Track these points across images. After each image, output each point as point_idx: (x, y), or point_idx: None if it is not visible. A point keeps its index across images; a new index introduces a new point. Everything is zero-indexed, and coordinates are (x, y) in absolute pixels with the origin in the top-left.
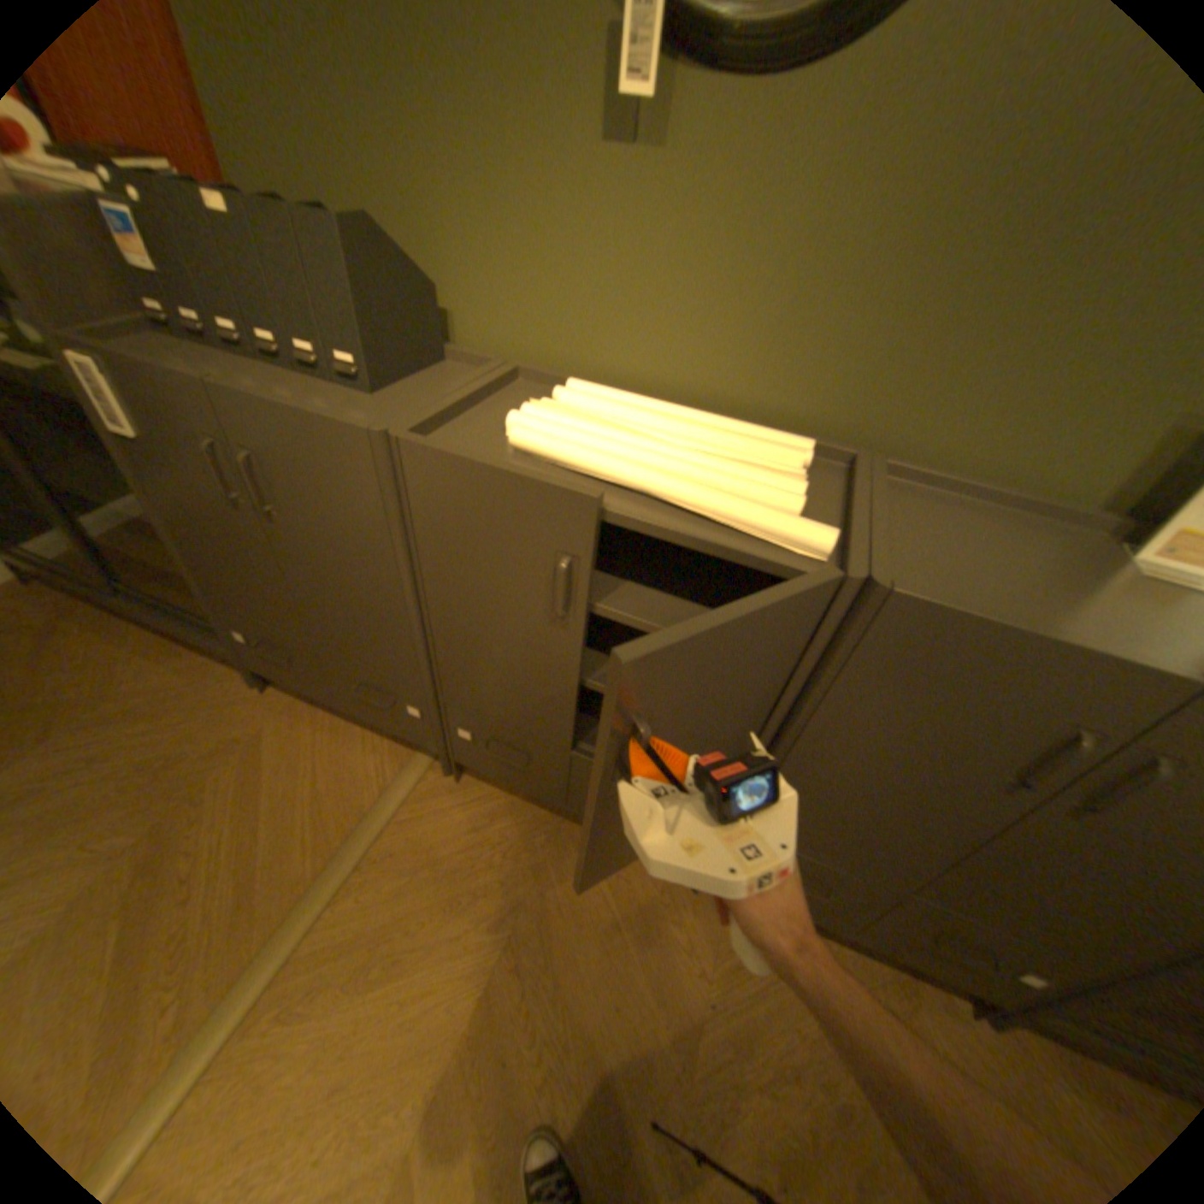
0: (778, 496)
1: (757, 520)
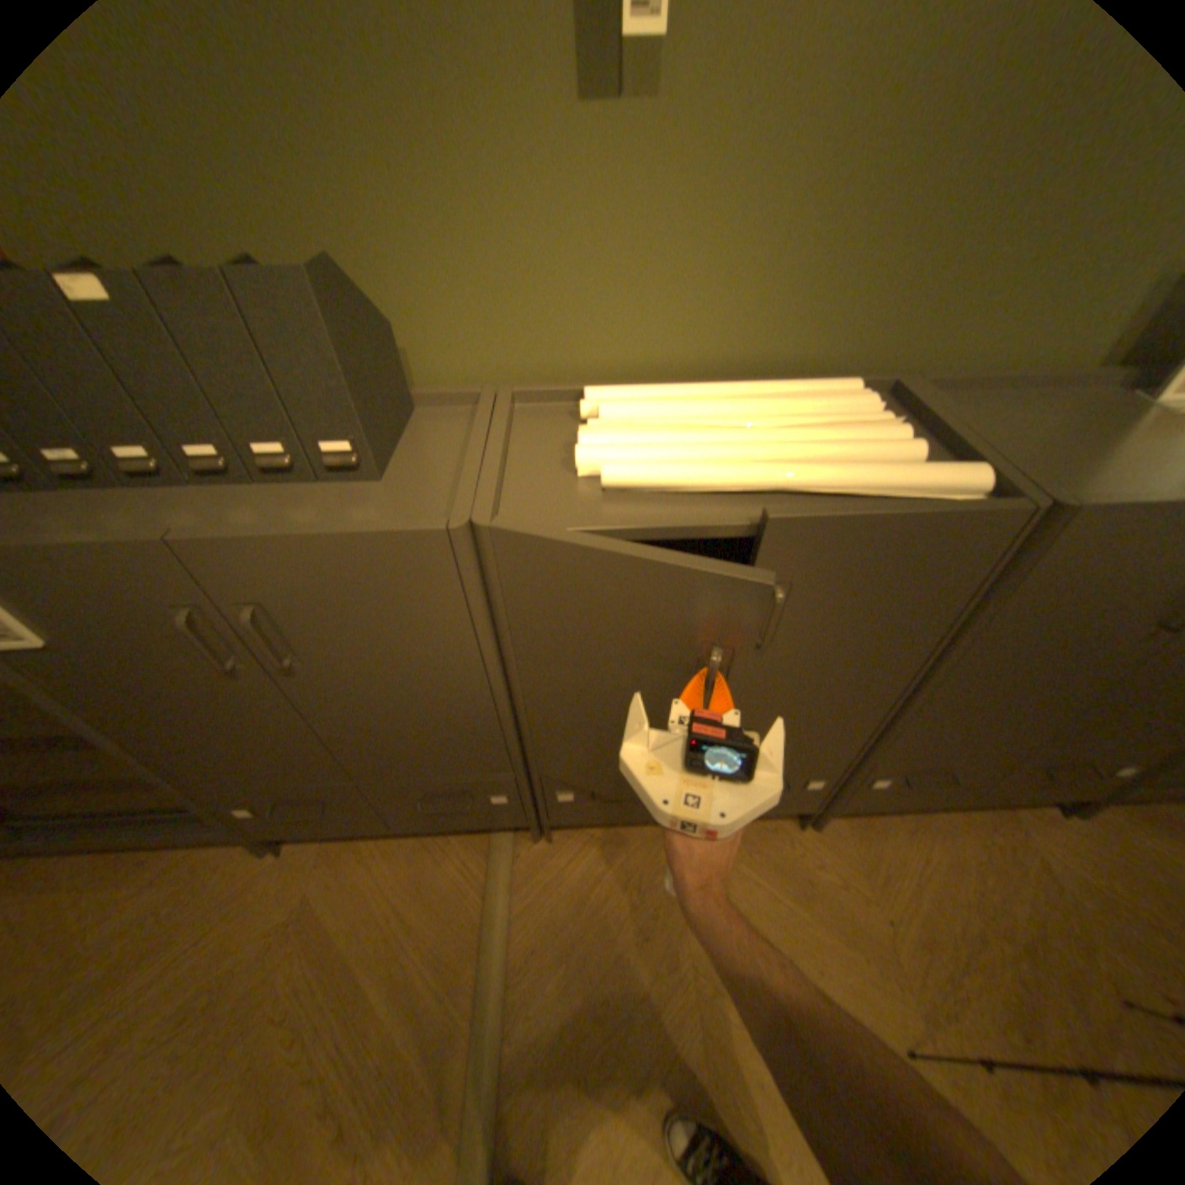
0: (902, 449)
1: (911, 481)
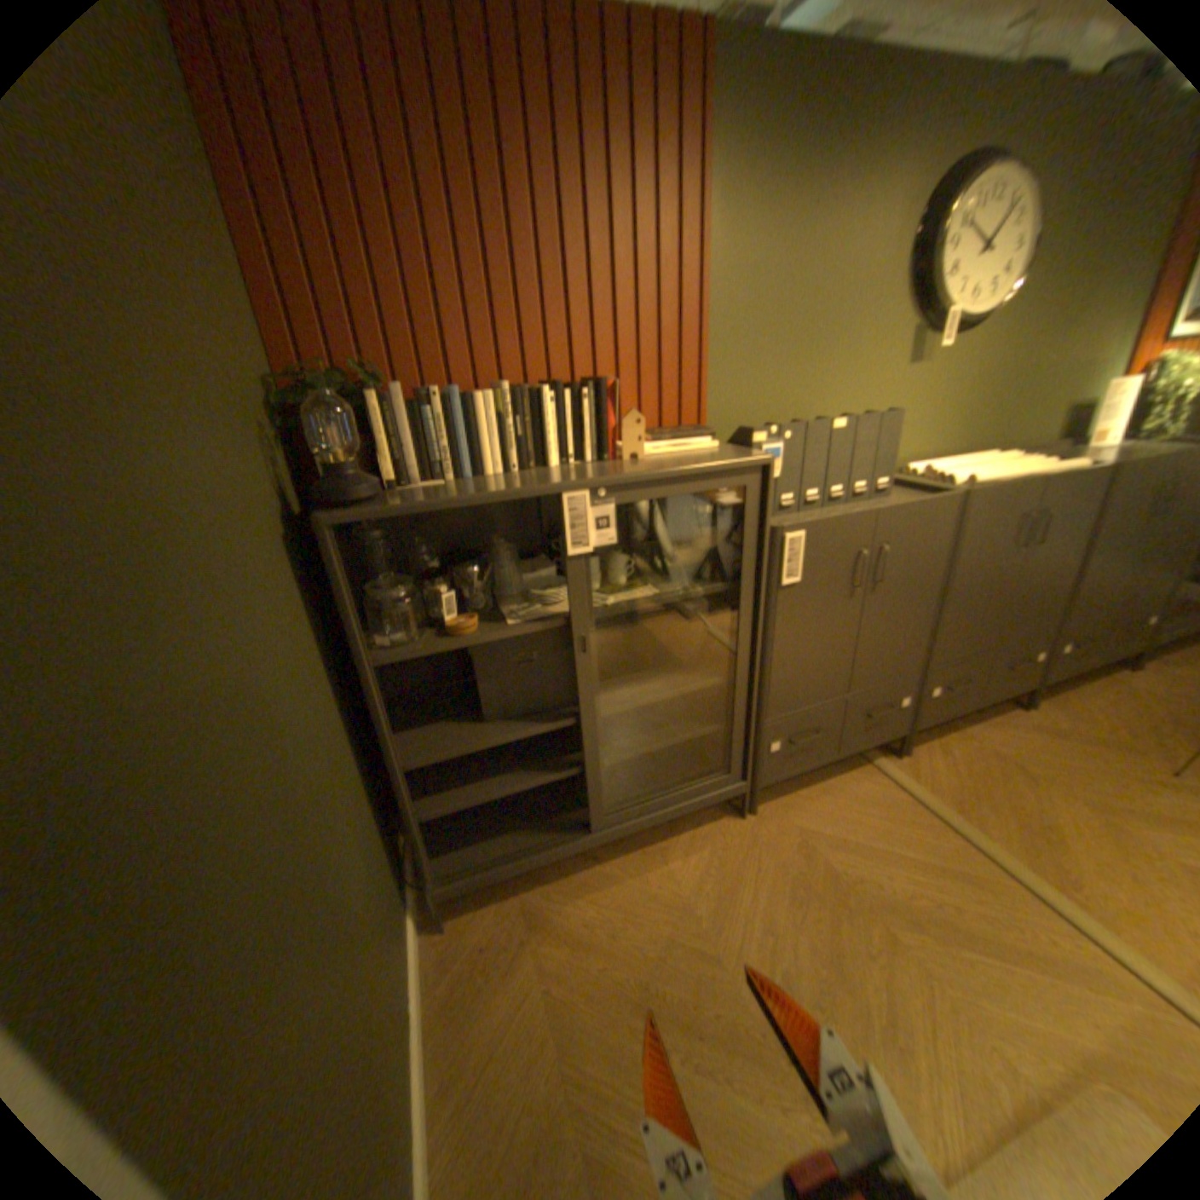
0: (1051, 461)
1: (1069, 467)
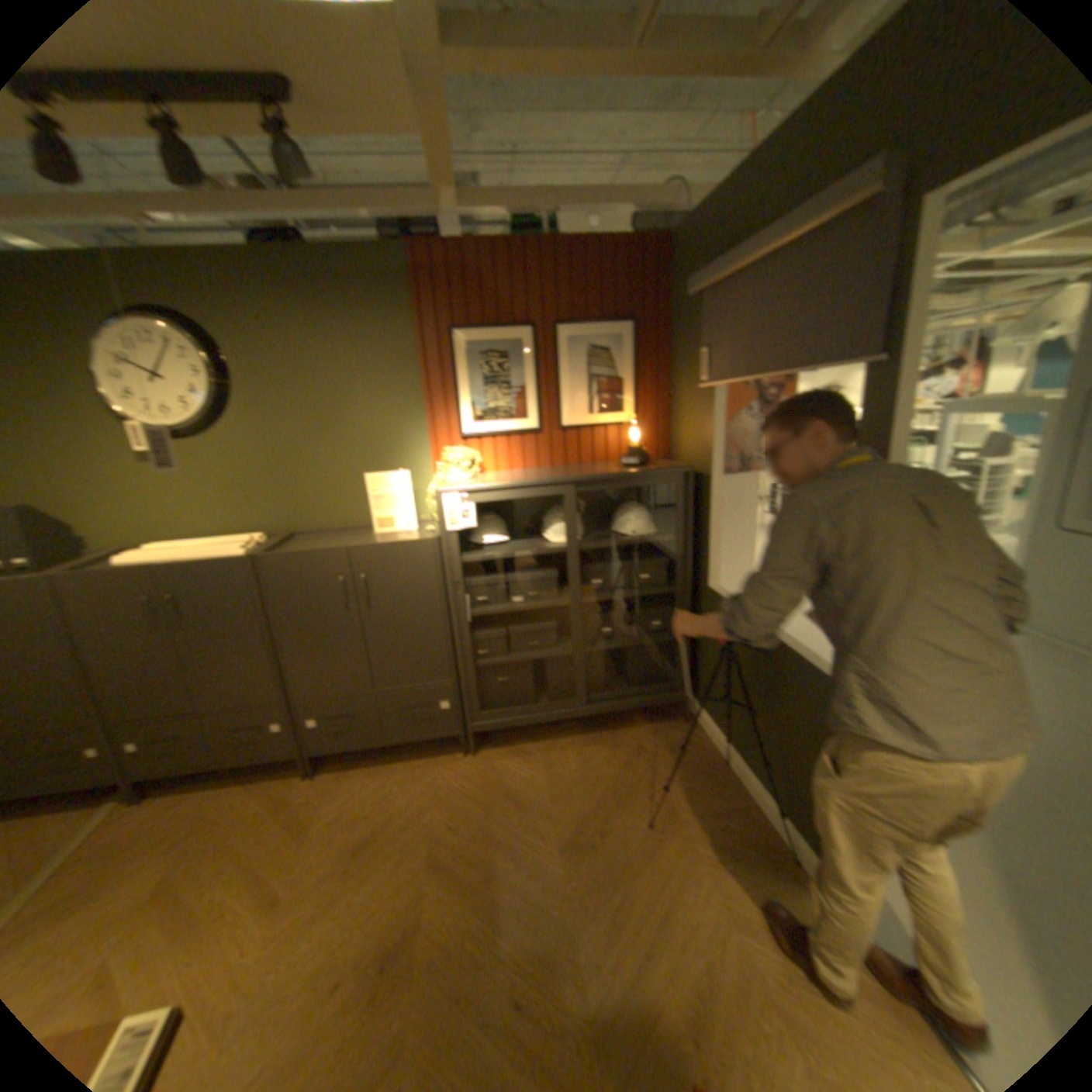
0: (227, 549)
1: (214, 556)
